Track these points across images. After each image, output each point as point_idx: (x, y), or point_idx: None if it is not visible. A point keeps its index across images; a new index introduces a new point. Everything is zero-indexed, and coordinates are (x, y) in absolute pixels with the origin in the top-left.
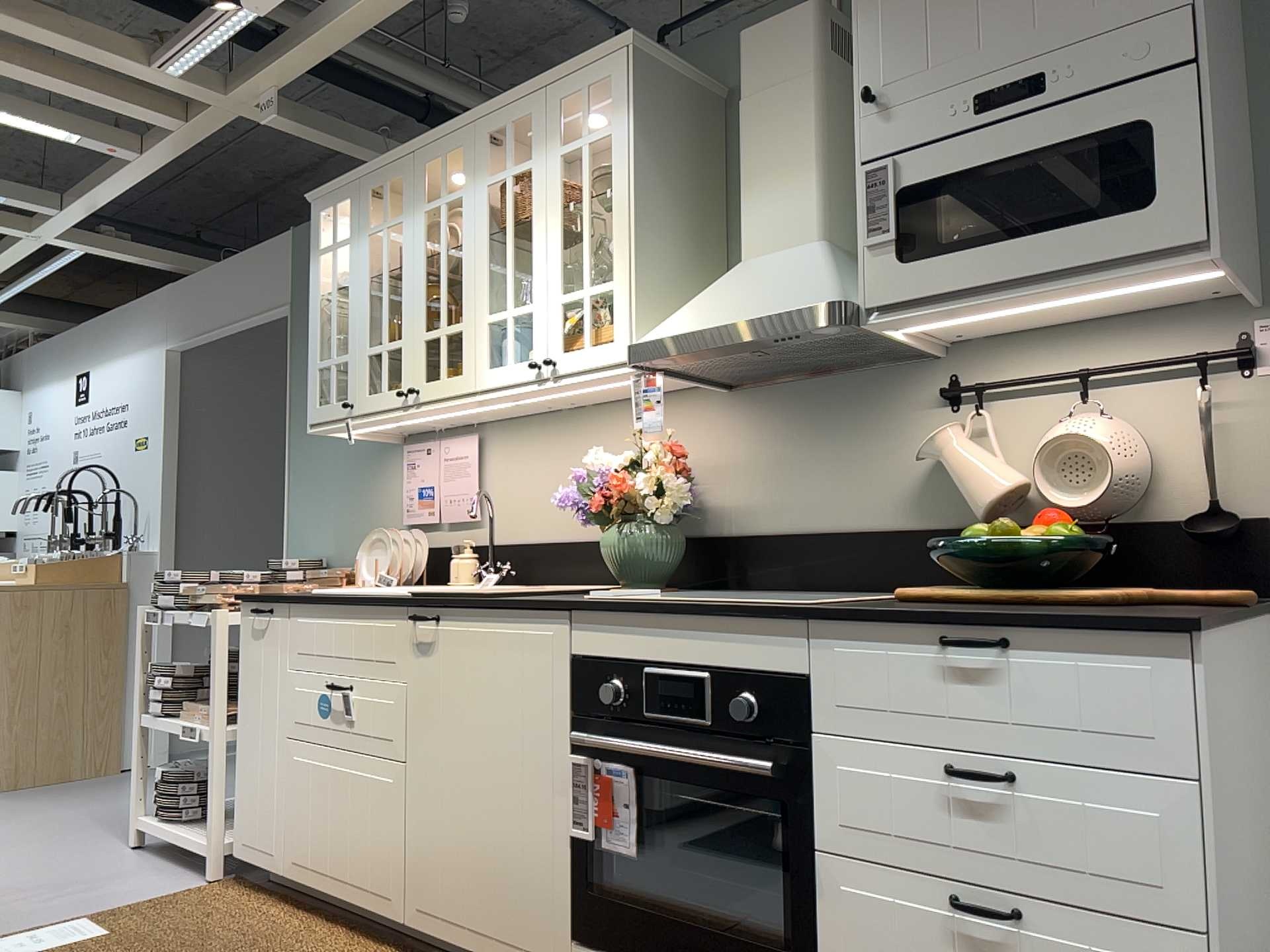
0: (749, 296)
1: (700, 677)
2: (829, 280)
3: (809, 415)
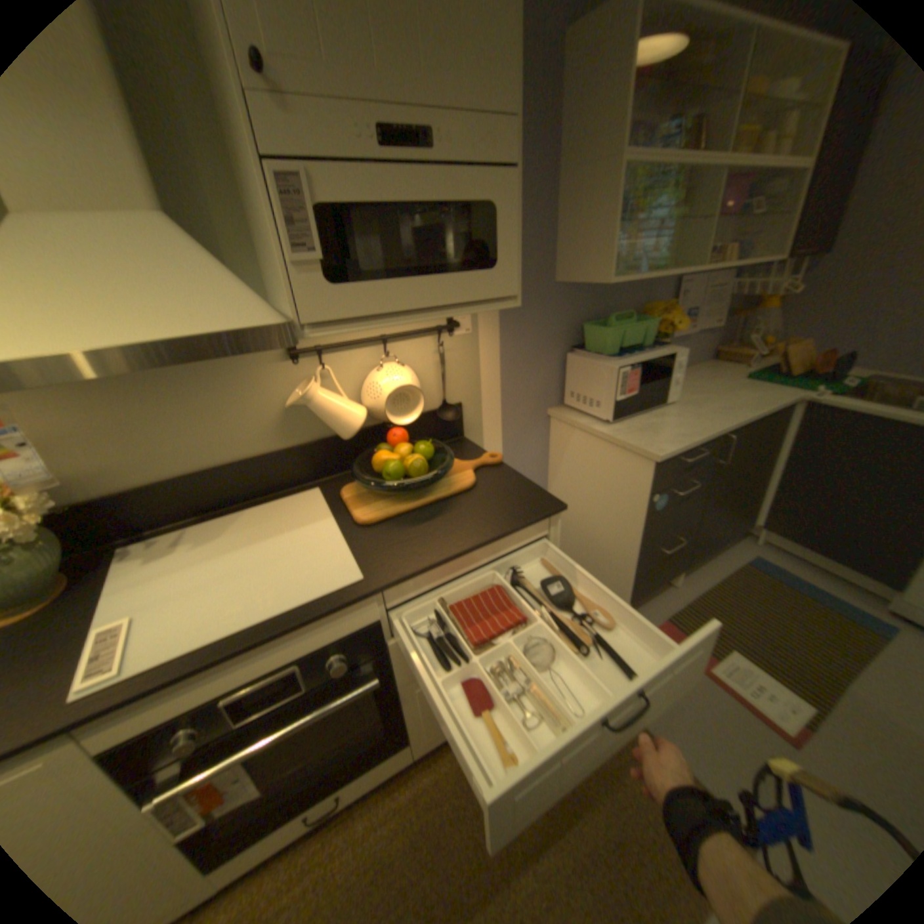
0: (123, 295)
1: (283, 670)
2: (242, 286)
3: (150, 376)
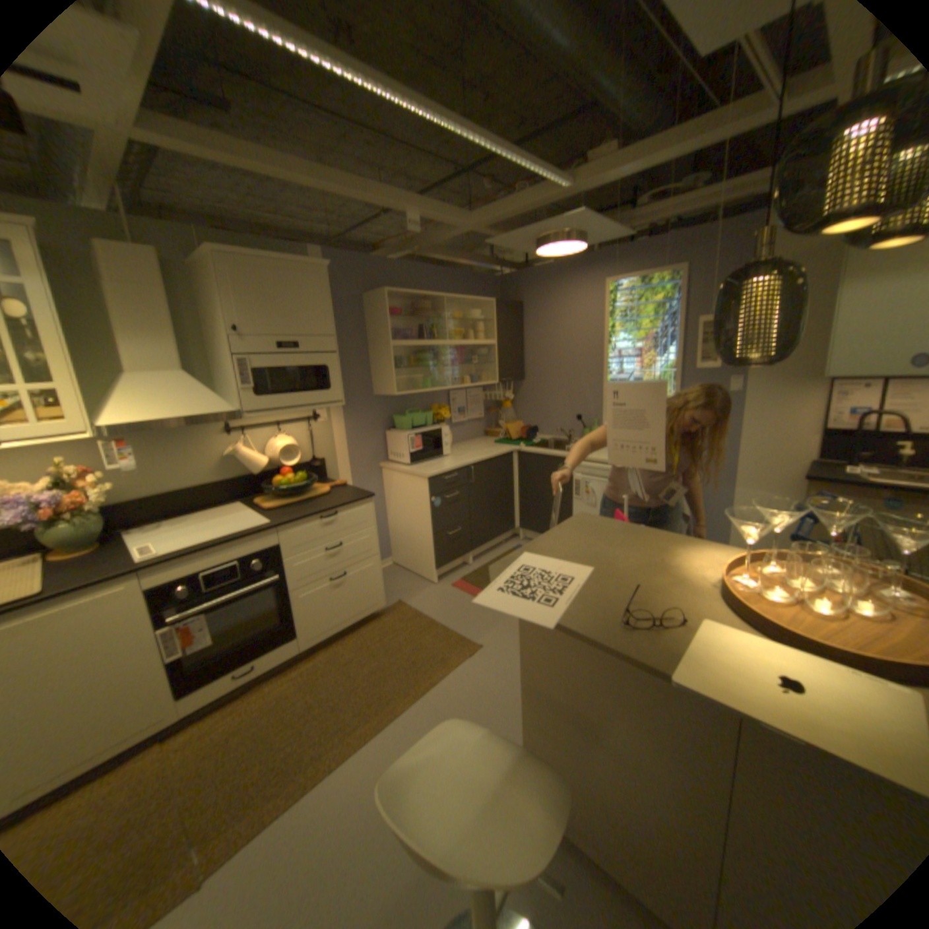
0: (173, 401)
1: (230, 565)
2: (219, 398)
3: (153, 441)
